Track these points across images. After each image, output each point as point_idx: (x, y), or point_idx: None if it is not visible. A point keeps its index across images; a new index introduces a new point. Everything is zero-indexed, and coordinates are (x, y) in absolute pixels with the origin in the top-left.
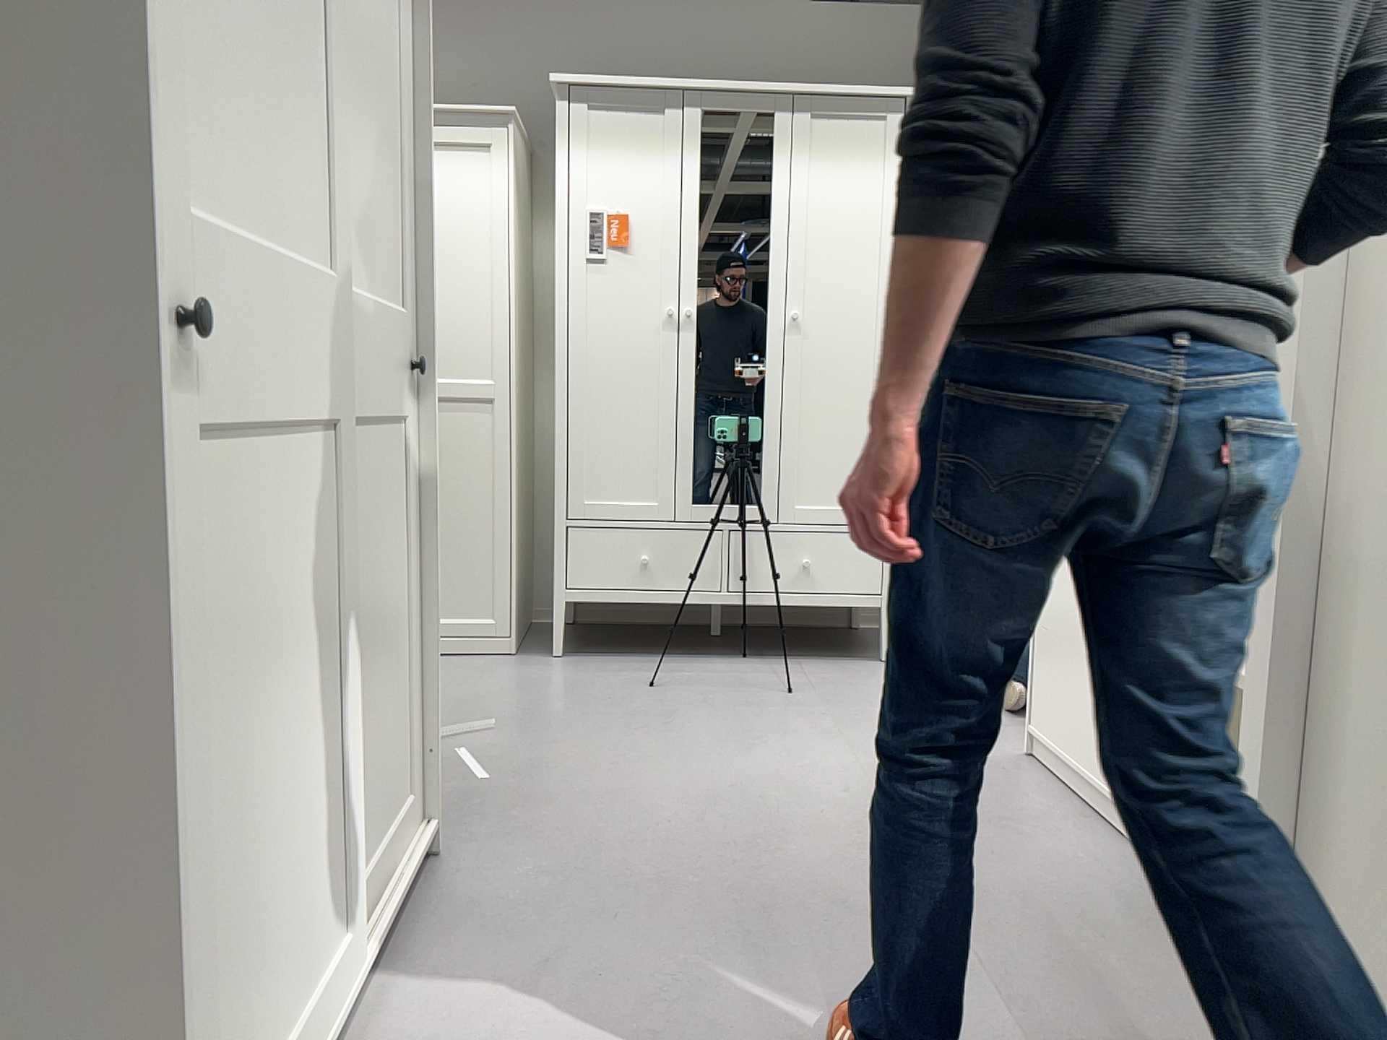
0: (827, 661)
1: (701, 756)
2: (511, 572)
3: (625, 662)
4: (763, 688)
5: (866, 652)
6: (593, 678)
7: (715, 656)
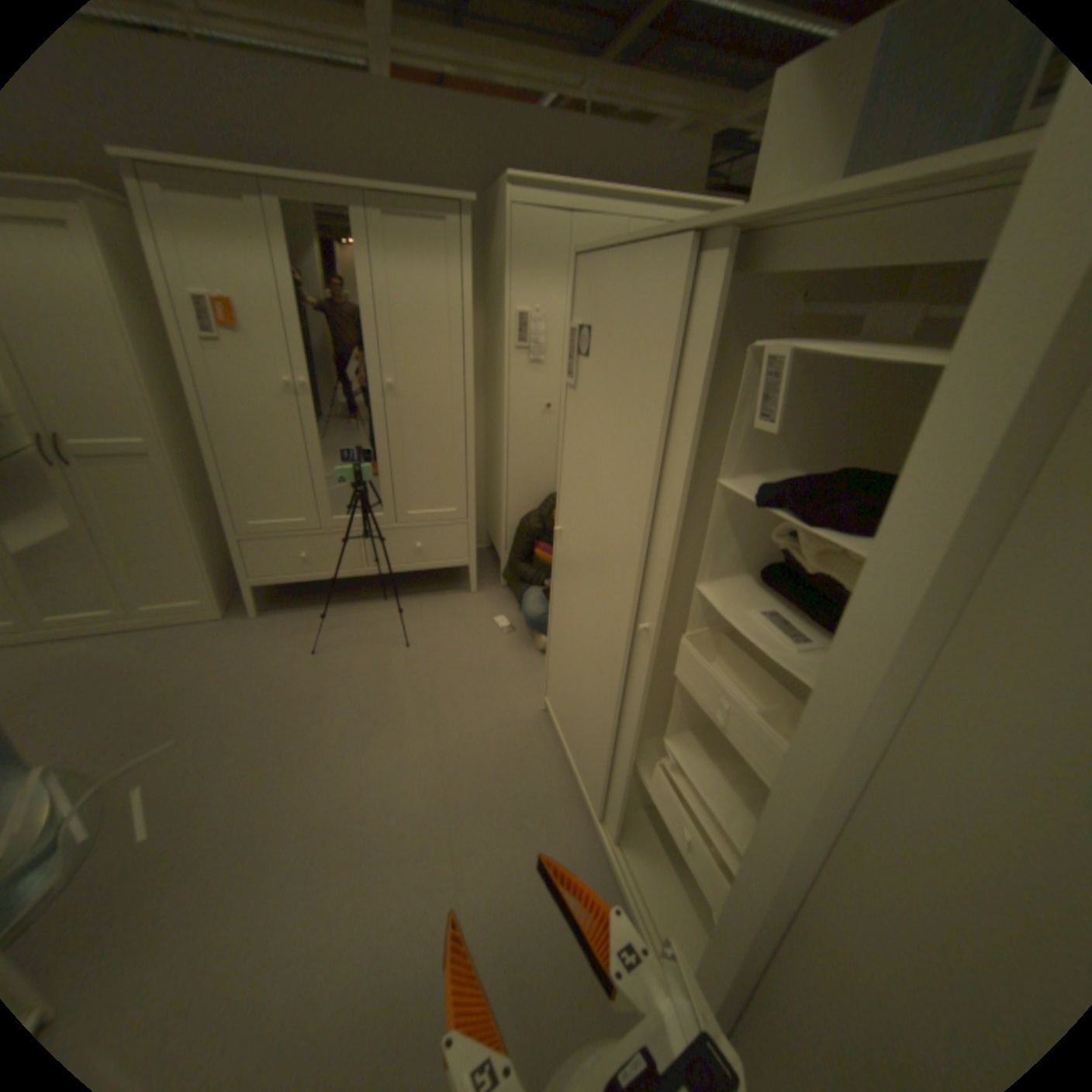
0: (437, 596)
1: (330, 753)
2: (204, 571)
3: (302, 617)
4: (391, 641)
5: (462, 581)
6: (274, 646)
7: (366, 598)
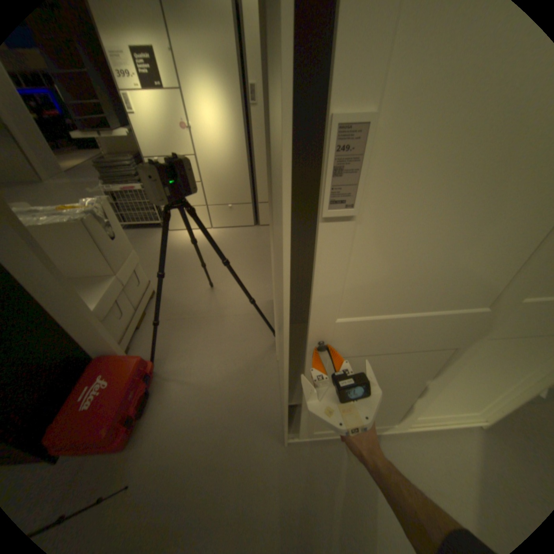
0: None
1: None
2: None
3: None
4: None
5: None
6: None
7: None
